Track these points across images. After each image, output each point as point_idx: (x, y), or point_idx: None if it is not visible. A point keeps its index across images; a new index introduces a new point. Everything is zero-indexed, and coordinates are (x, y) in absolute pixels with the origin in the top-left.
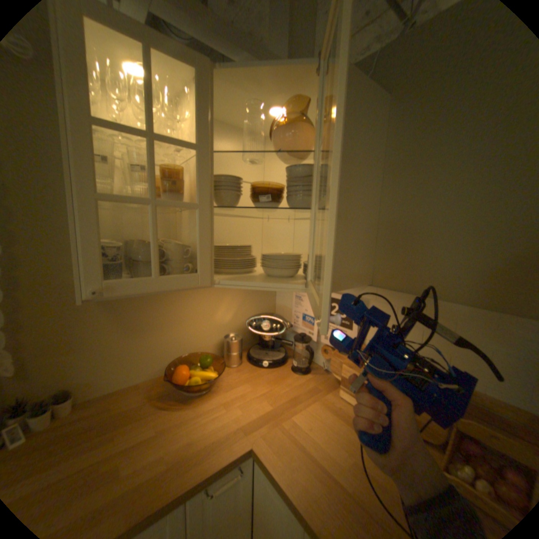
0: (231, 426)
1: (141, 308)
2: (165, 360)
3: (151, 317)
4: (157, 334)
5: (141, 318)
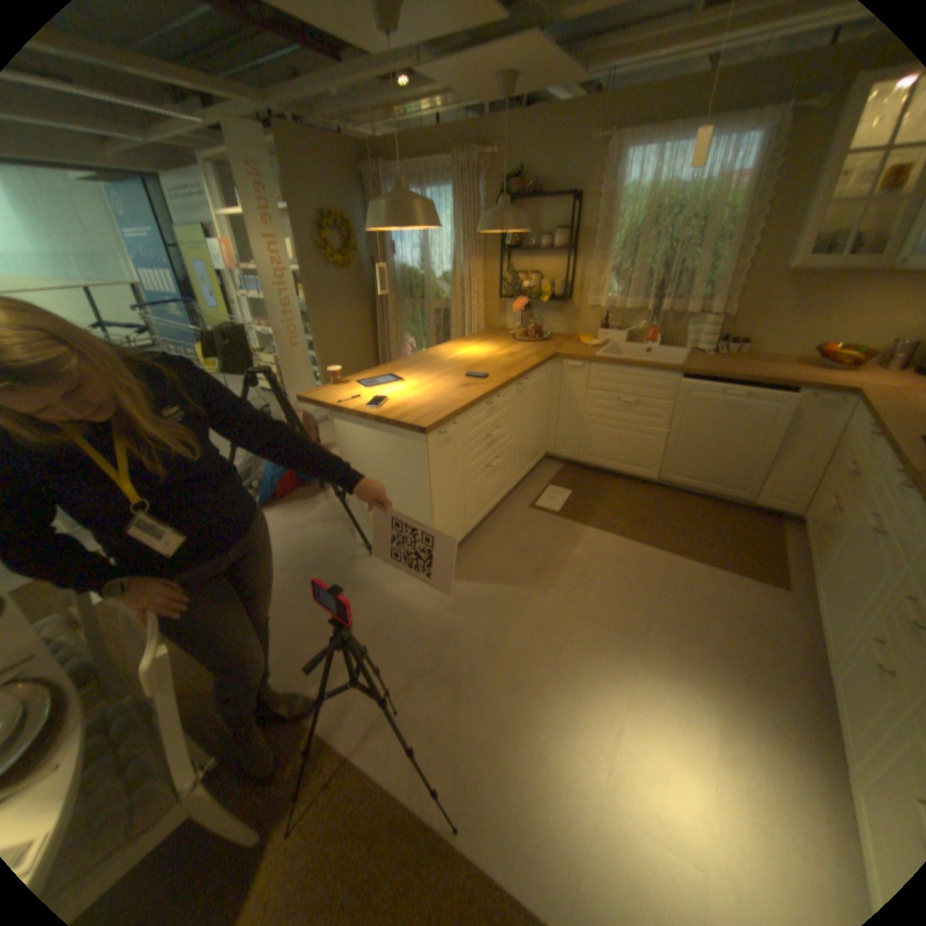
0: (852, 381)
1: (820, 293)
2: (821, 344)
3: (826, 302)
4: (824, 319)
5: (817, 302)
